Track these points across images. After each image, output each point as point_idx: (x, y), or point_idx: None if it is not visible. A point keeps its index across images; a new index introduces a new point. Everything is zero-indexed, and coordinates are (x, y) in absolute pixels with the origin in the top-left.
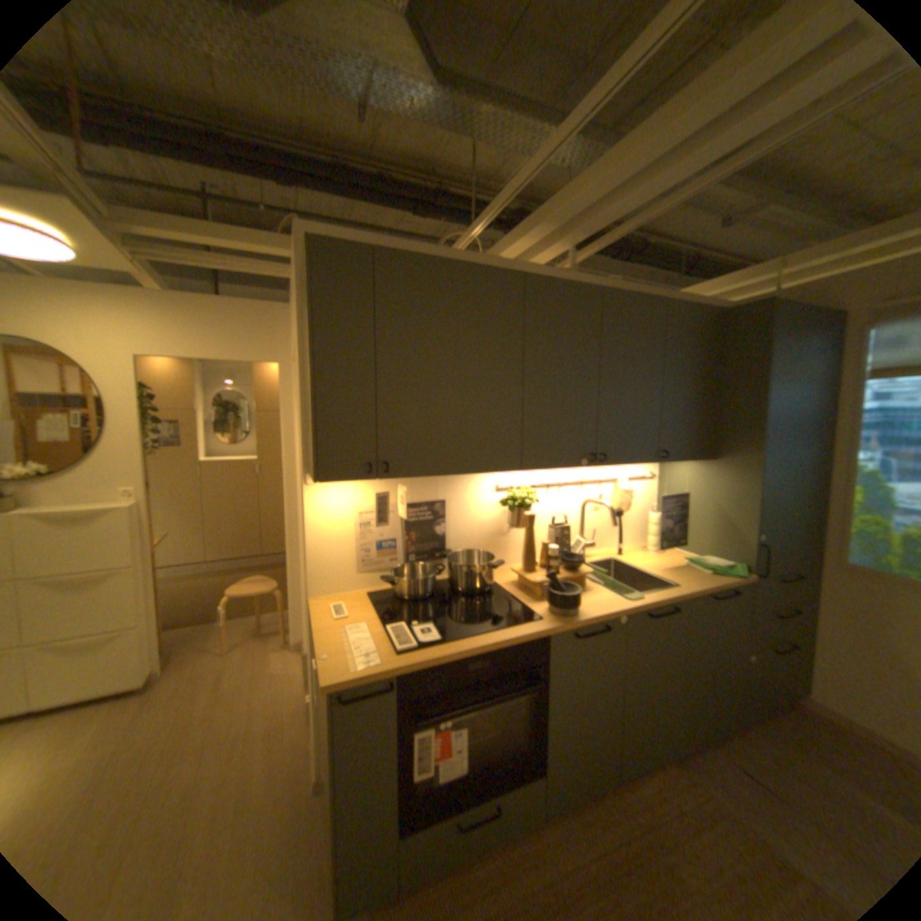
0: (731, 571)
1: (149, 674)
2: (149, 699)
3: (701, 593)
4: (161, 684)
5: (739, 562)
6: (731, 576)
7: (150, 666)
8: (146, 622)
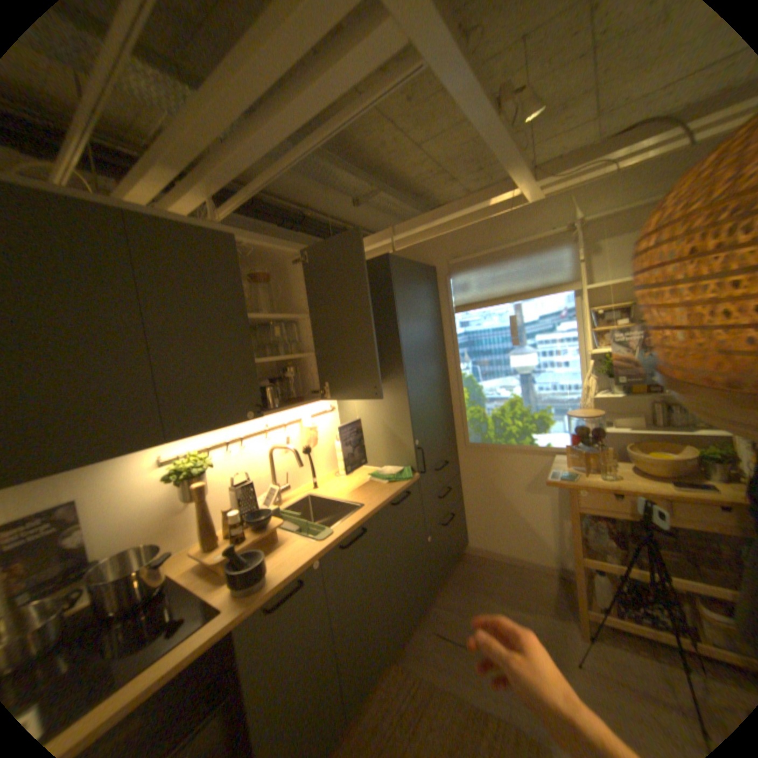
0: (401, 475)
1: None
2: None
3: (381, 507)
4: None
5: (405, 465)
6: (401, 480)
7: None
8: None
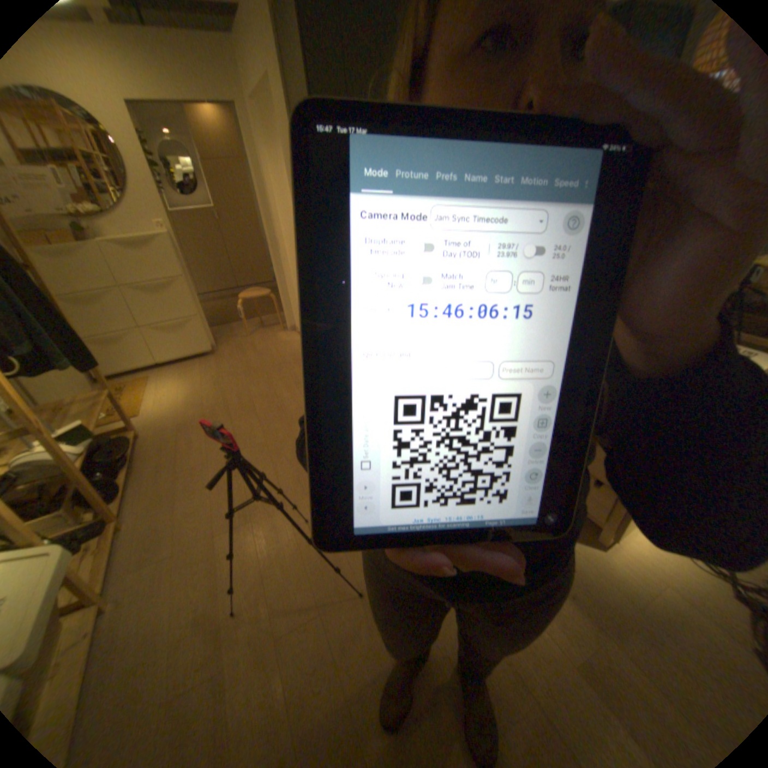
0: None
1: (211, 346)
2: (218, 357)
3: None
4: (220, 351)
5: None
6: None
7: (209, 341)
8: (199, 315)
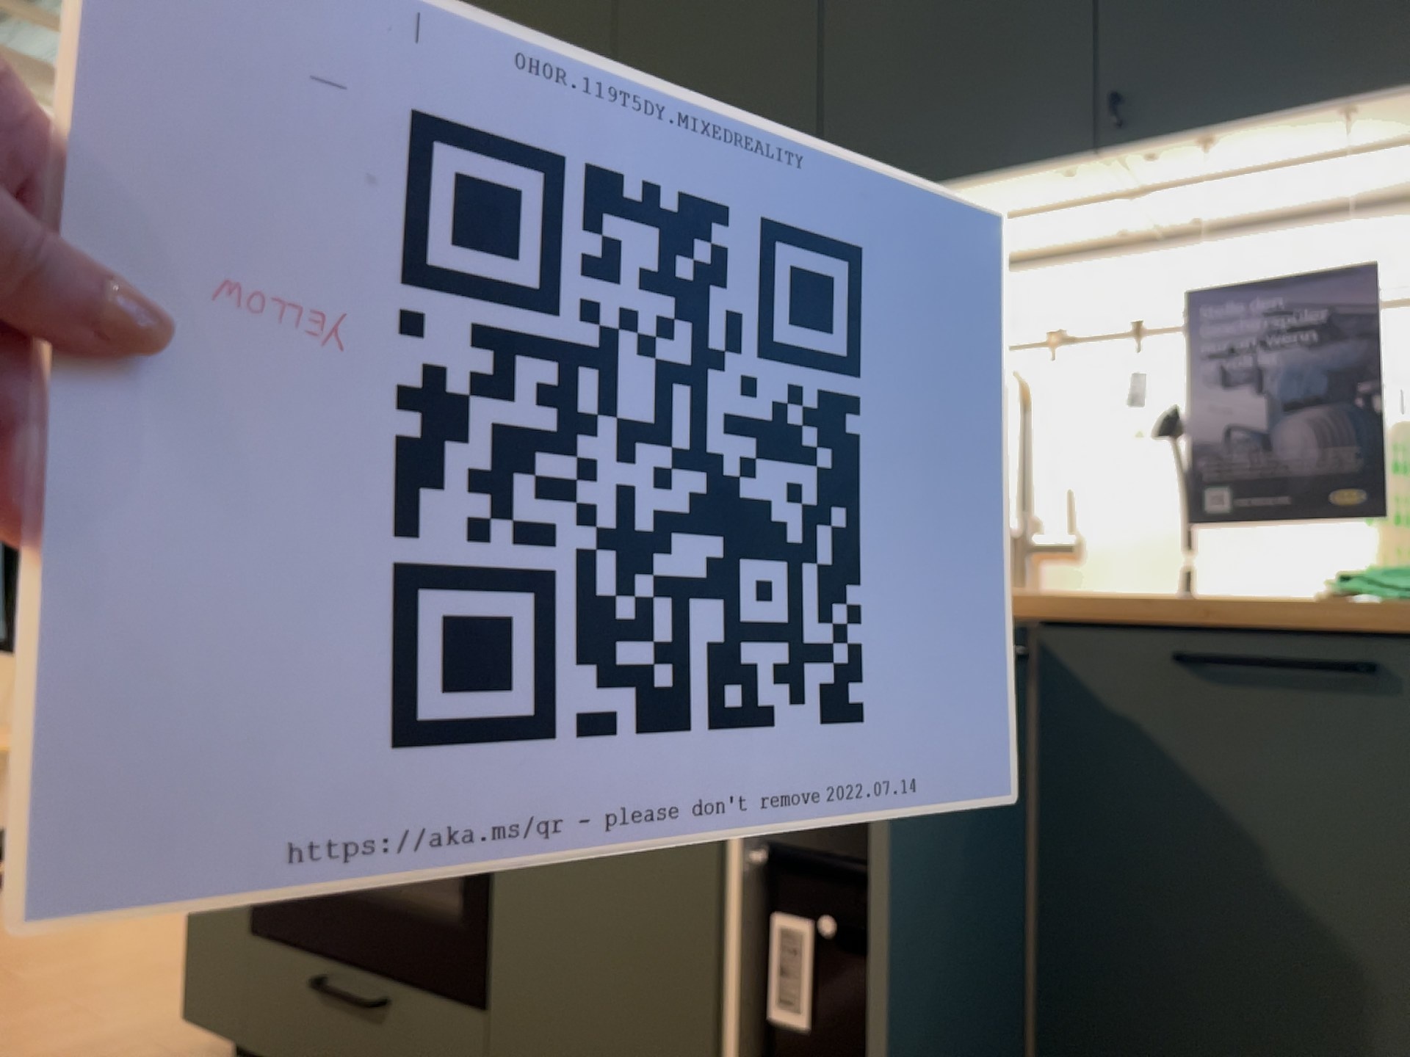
0: None
1: None
2: None
3: (1065, 609)
4: None
5: None
6: (1399, 596)
7: None
8: None
